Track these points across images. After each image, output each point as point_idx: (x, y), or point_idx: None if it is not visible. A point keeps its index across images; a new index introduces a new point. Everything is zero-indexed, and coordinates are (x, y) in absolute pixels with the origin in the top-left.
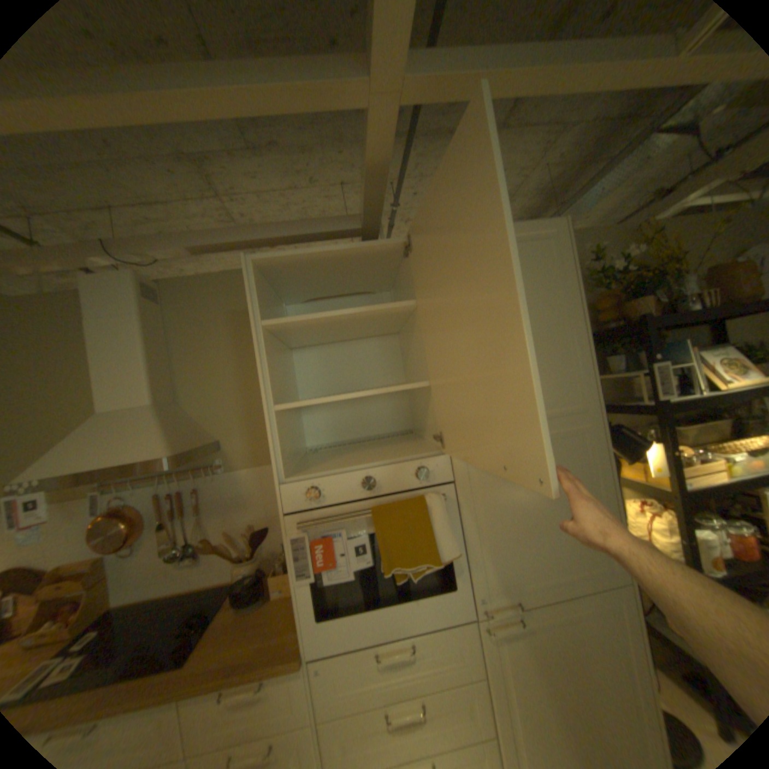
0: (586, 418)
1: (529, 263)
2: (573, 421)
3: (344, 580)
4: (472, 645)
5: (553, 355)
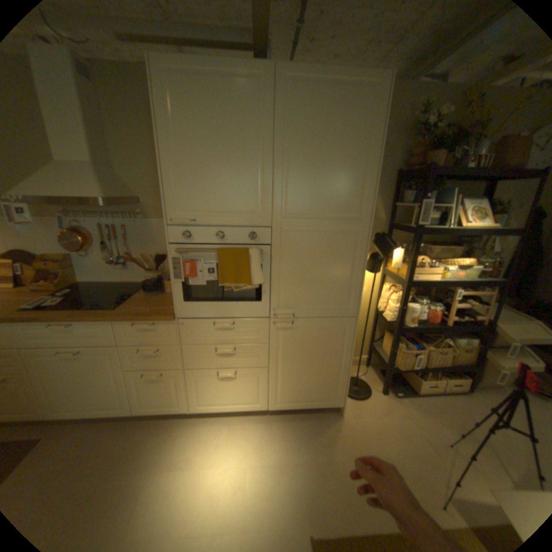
0: (359, 223)
1: (354, 105)
2: (351, 223)
3: (200, 284)
4: (264, 327)
5: (351, 178)
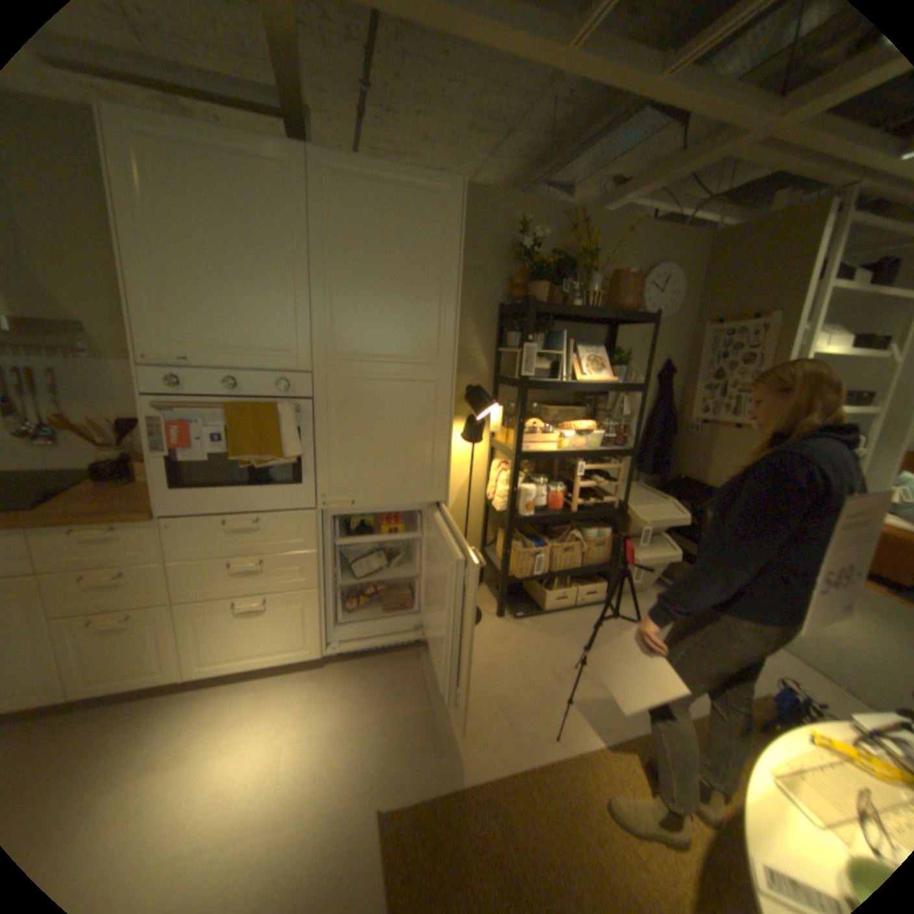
0: (438, 370)
1: (417, 215)
2: (427, 370)
3: (198, 460)
4: (308, 525)
5: (421, 309)
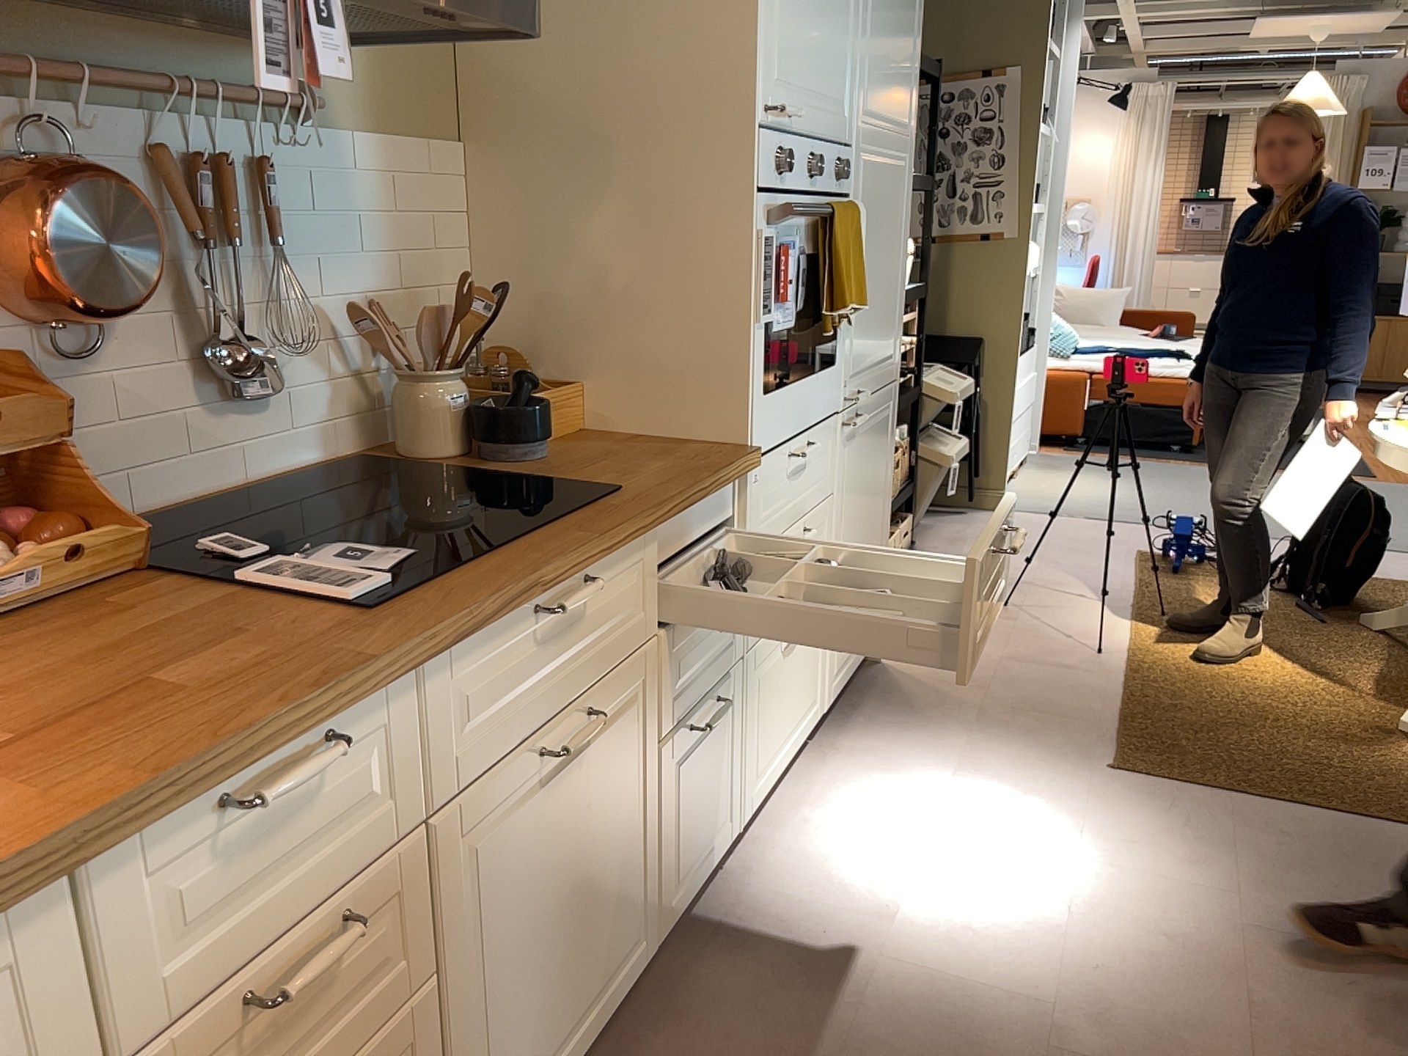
0: (909, 148)
1: None
2: (905, 147)
3: (790, 324)
4: (835, 443)
5: (909, 41)
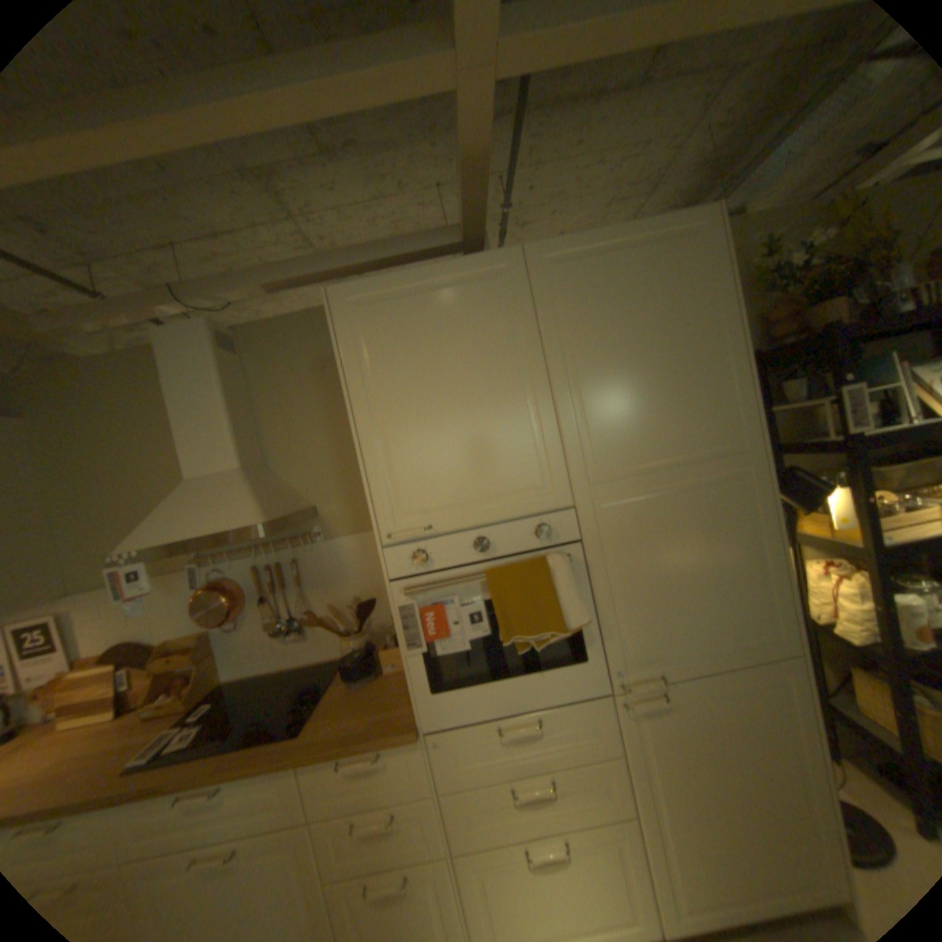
0: (746, 459)
1: (670, 268)
2: (729, 463)
3: (460, 650)
4: (607, 721)
5: (702, 383)
